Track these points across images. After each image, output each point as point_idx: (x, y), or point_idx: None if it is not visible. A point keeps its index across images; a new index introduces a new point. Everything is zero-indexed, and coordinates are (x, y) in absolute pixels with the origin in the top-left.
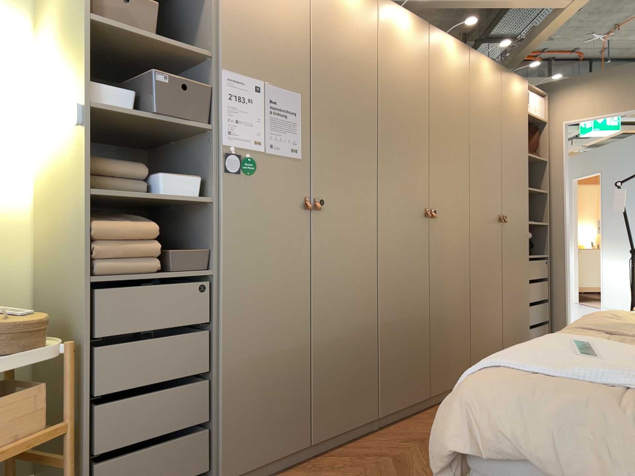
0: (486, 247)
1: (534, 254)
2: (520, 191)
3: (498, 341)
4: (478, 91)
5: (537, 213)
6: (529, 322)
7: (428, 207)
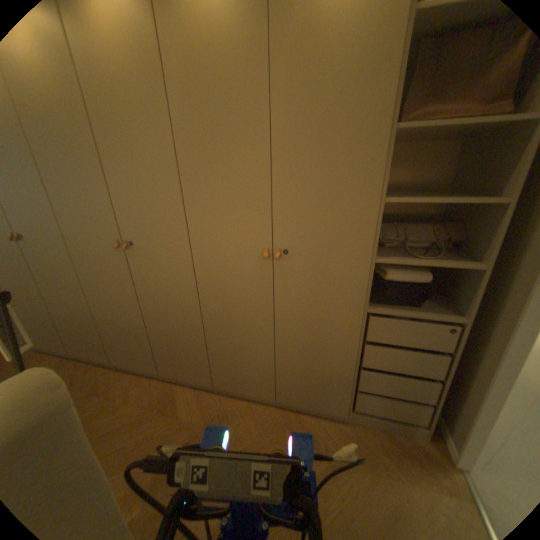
0: (228, 287)
1: (449, 310)
2: (339, 211)
3: (264, 381)
4: (183, 55)
5: (486, 242)
6: (360, 391)
7: (115, 240)
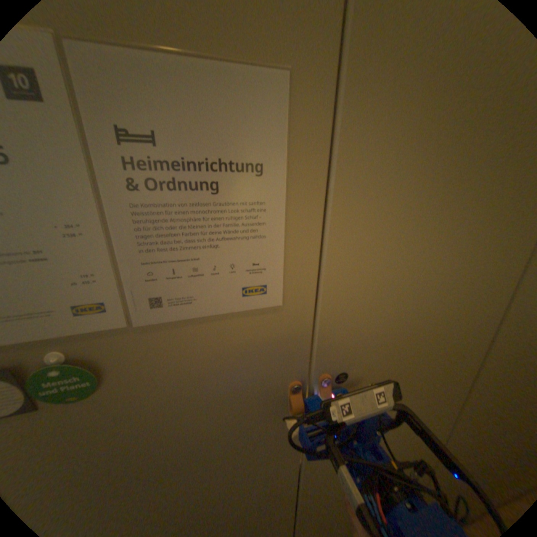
0: None
1: None
2: None
3: None
4: None
5: None
6: None
7: None
